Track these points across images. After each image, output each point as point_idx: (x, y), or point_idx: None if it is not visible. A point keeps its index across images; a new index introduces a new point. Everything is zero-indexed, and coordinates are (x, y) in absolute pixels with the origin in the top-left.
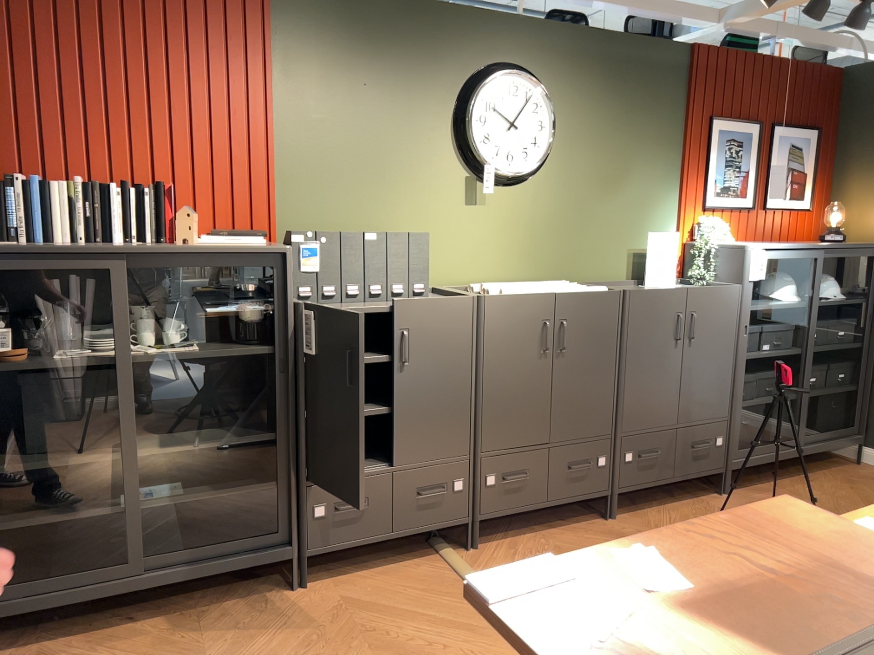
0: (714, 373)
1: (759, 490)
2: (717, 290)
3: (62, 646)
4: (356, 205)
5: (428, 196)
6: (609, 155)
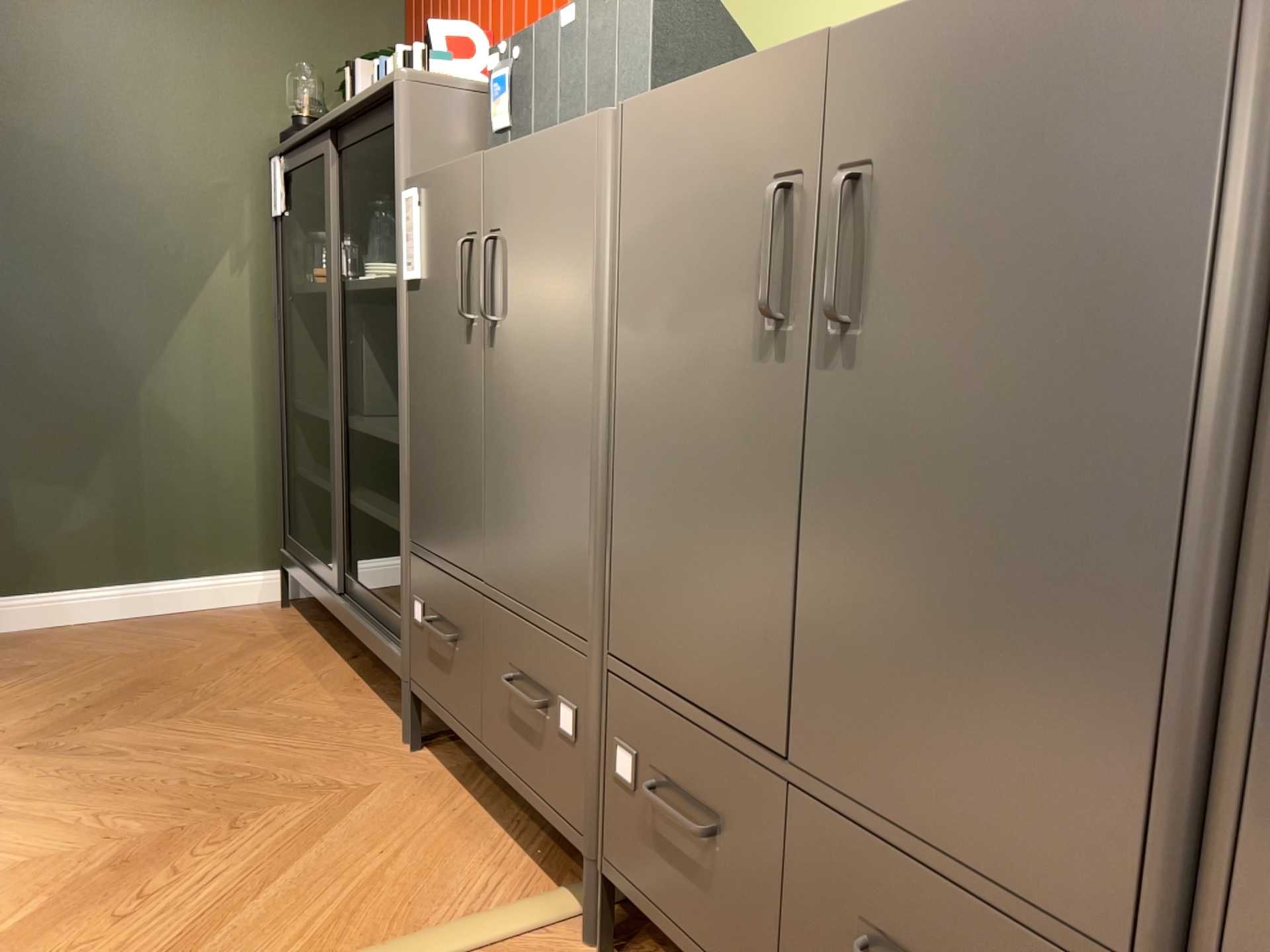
0: None
1: None
2: None
3: (301, 639)
4: None
5: None
6: None
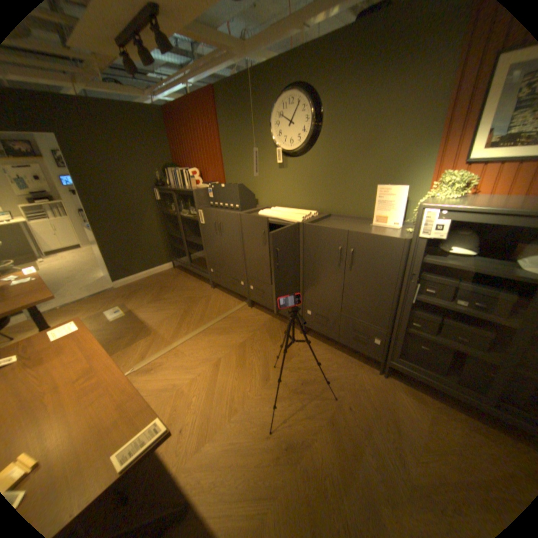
0: (374, 296)
1: (415, 396)
2: (377, 237)
3: (183, 275)
4: (243, 171)
5: (264, 166)
6: (363, 126)
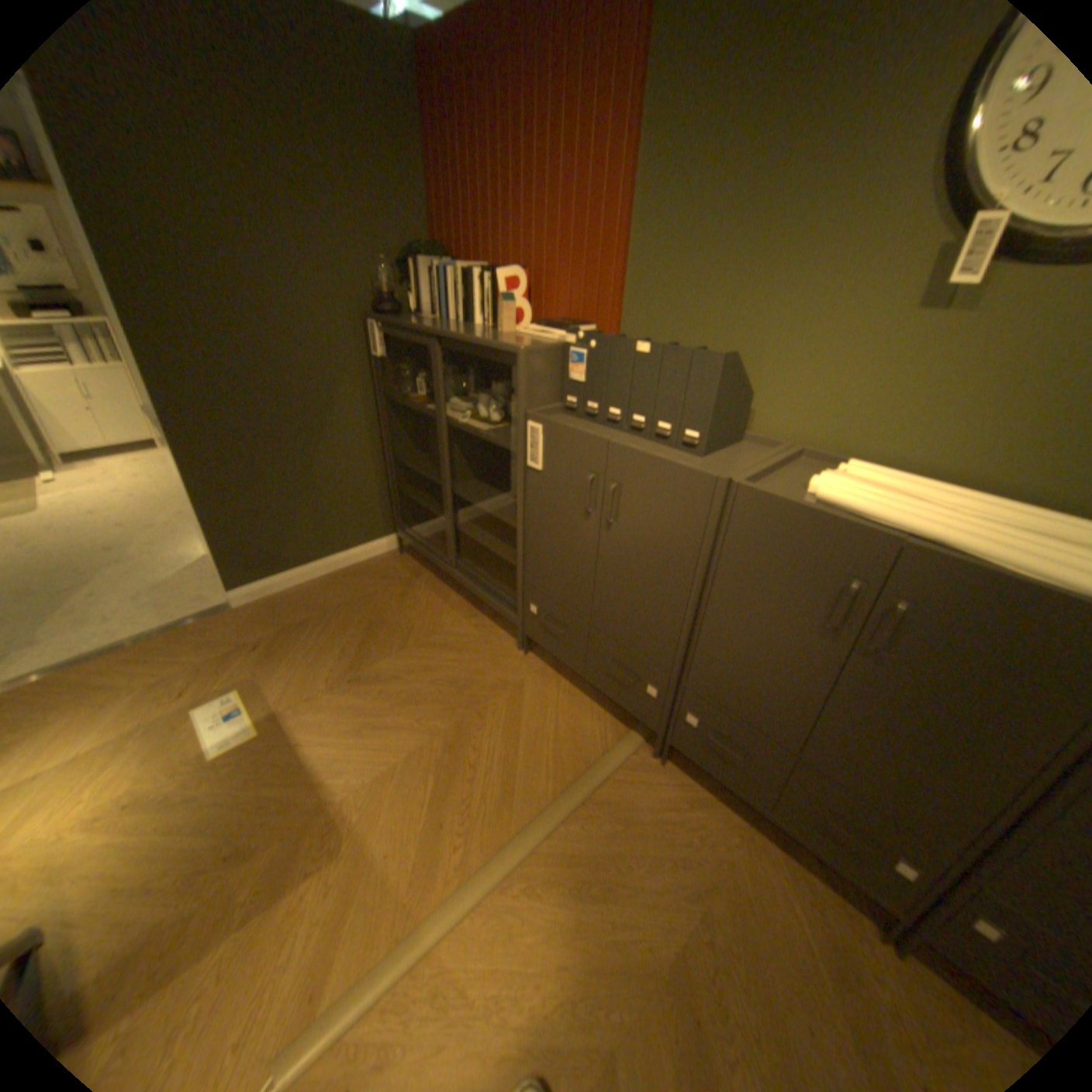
0: None
1: None
2: None
3: (425, 579)
4: (713, 297)
5: (835, 286)
6: None
